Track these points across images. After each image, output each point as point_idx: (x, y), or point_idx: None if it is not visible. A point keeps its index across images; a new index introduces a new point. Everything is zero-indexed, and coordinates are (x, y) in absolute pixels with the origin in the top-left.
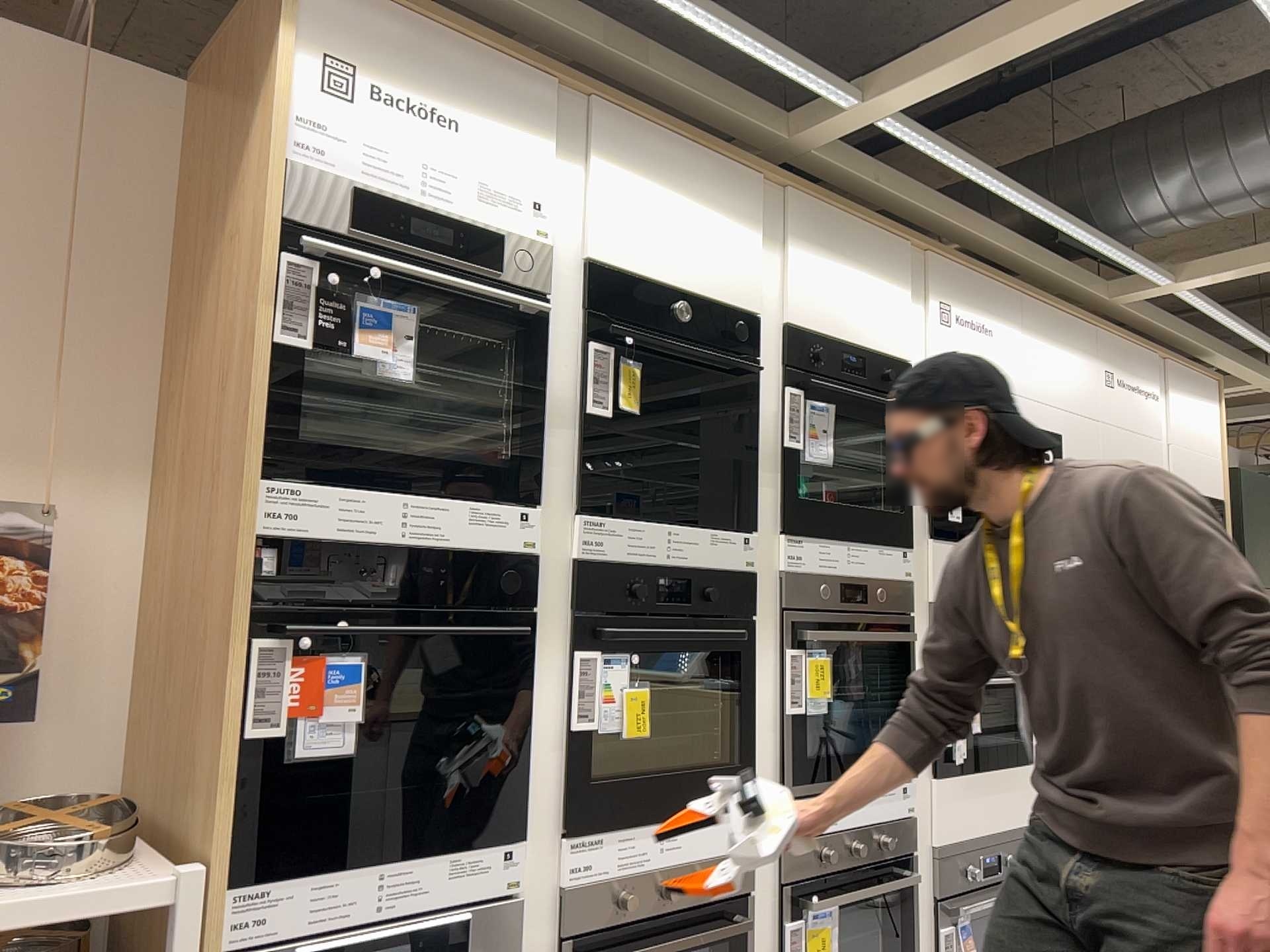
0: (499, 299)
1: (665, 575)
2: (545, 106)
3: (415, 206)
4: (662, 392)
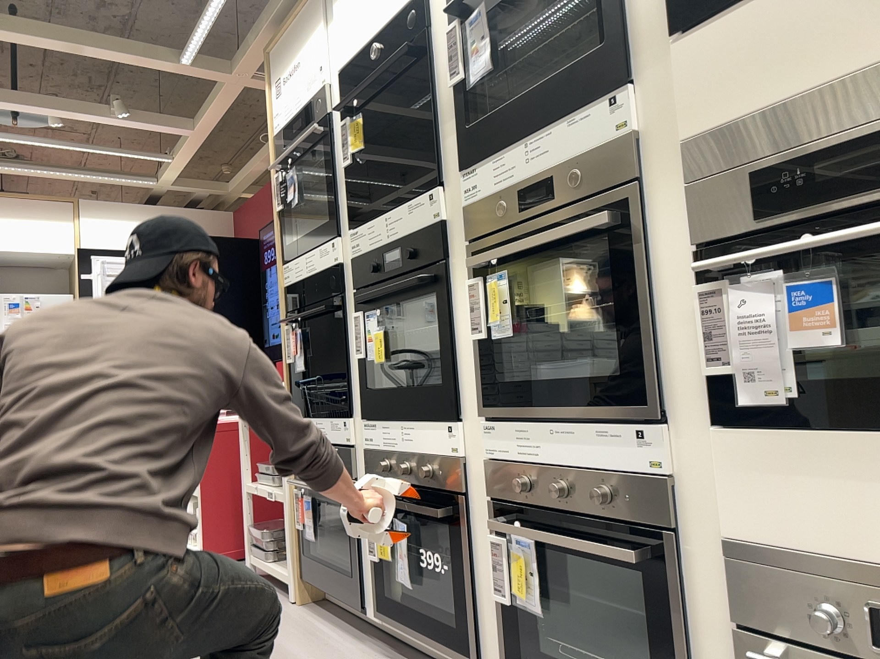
0: (313, 134)
1: (388, 251)
2: (314, 3)
3: (291, 117)
4: (391, 112)
